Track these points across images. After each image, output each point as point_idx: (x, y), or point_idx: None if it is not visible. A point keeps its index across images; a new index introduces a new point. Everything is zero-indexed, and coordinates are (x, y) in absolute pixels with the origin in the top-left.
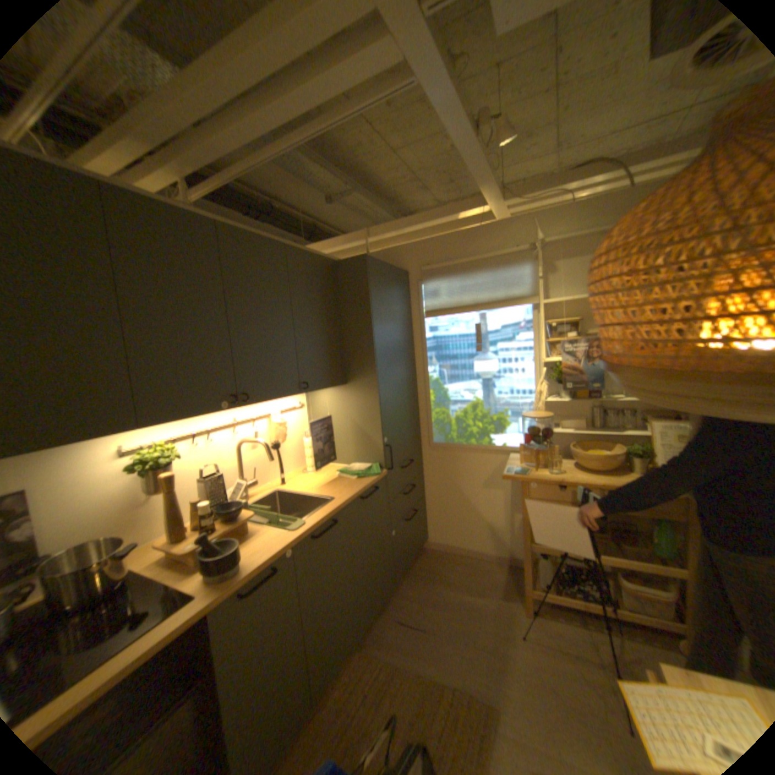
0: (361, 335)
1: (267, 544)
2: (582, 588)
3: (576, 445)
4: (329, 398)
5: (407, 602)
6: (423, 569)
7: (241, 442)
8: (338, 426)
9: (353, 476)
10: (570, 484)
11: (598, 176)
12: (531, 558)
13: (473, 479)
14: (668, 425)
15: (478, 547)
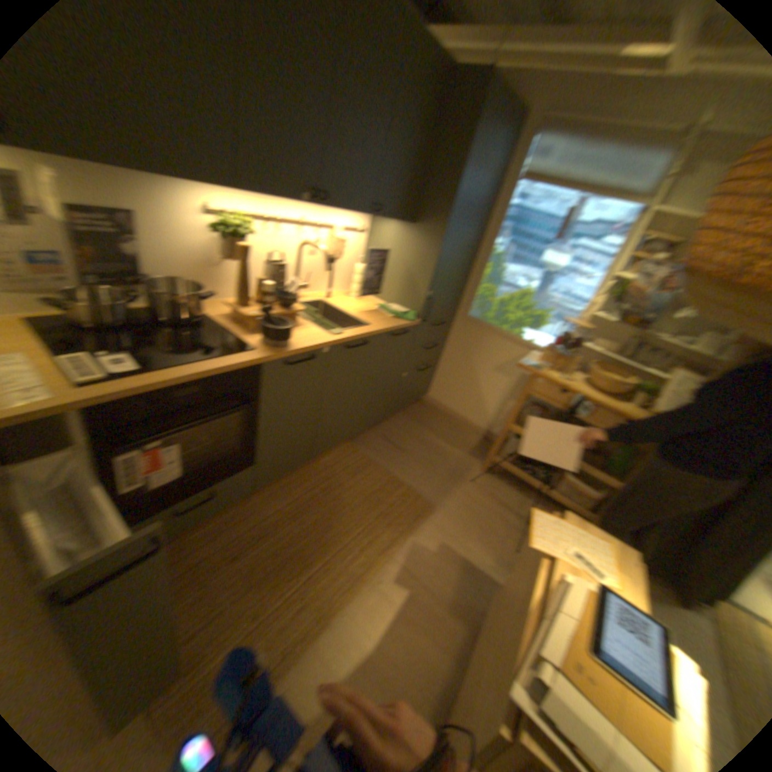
0: (448, 174)
1: (310, 337)
2: (532, 469)
3: (596, 364)
4: (391, 233)
5: (393, 428)
6: (414, 413)
7: (303, 244)
8: (389, 265)
9: (388, 315)
10: (571, 391)
11: None
12: (506, 434)
13: (488, 361)
14: (690, 377)
15: (464, 414)
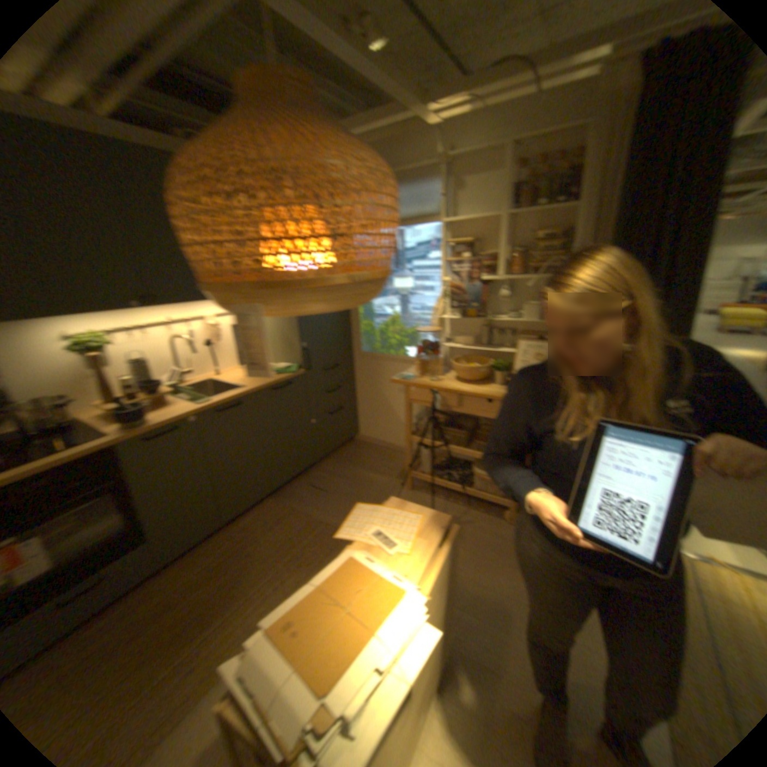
0: None
1: (172, 411)
2: (450, 473)
3: (460, 358)
4: None
5: (322, 474)
6: (346, 453)
7: (170, 338)
8: (266, 331)
9: (271, 373)
10: (435, 389)
11: (507, 78)
12: (409, 446)
13: (391, 385)
14: (530, 344)
15: (393, 440)
